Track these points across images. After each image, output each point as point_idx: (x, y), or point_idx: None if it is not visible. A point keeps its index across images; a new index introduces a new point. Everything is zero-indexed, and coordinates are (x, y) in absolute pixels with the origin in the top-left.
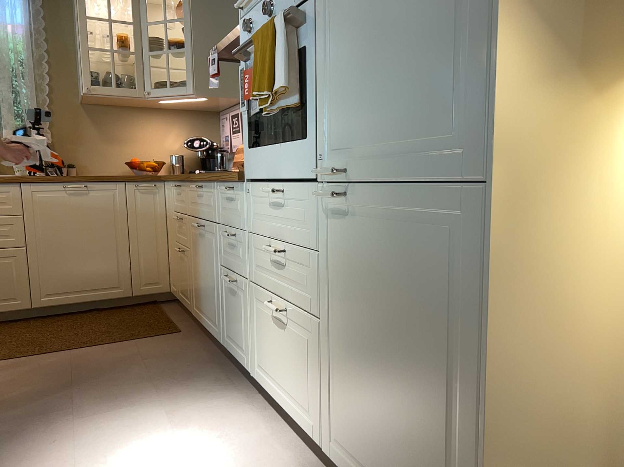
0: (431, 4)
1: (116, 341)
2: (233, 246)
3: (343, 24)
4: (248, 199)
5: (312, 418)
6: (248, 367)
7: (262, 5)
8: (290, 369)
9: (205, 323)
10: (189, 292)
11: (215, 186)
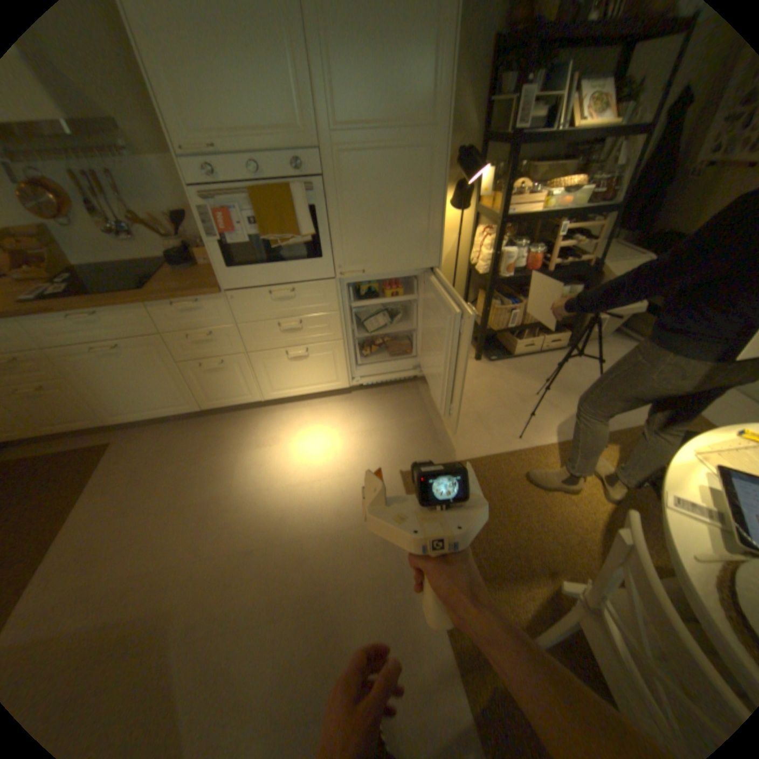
0: (410, 207)
1: (75, 492)
2: (203, 342)
3: (350, 201)
4: (229, 304)
5: (336, 381)
6: (254, 400)
7: (223, 157)
8: (311, 373)
9: (149, 416)
10: (81, 414)
11: (143, 306)
